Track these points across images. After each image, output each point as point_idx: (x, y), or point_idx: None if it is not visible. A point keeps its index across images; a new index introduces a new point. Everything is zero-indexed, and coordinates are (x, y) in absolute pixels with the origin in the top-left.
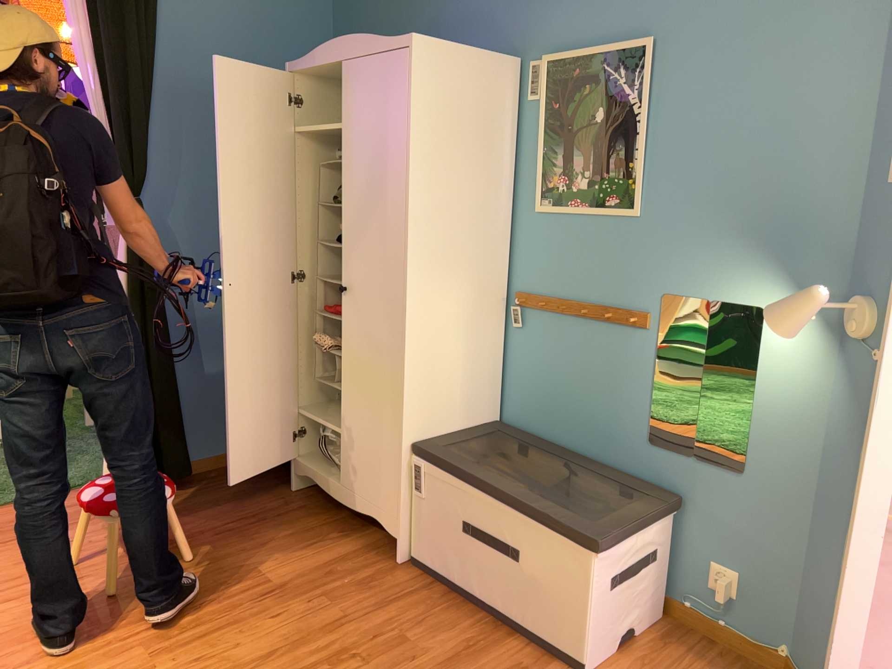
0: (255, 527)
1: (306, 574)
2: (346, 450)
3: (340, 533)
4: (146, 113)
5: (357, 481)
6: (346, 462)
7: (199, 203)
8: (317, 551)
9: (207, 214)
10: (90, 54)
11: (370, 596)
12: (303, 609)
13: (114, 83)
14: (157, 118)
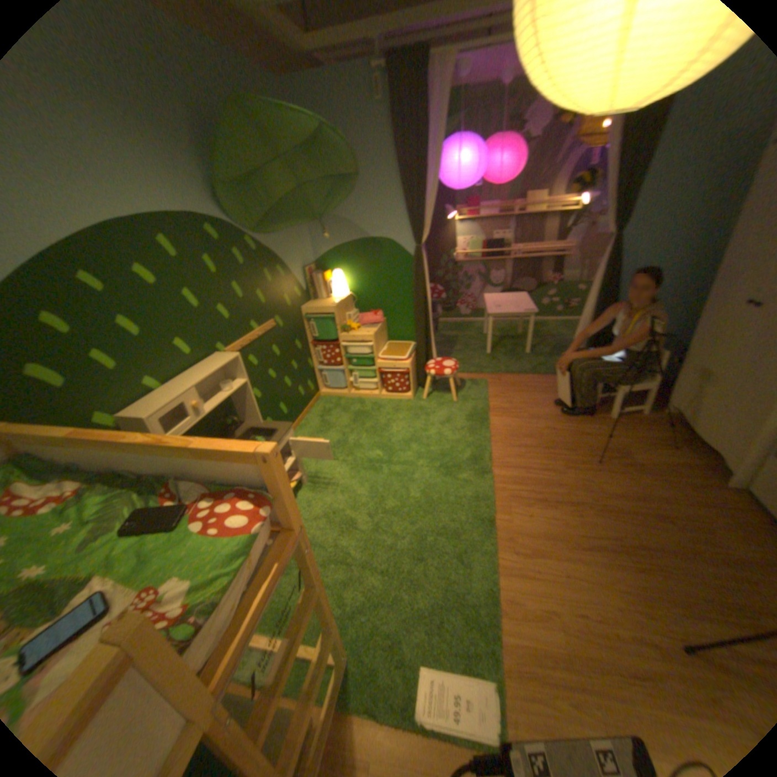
0: (634, 427)
1: (657, 466)
2: (714, 408)
3: (690, 452)
4: (639, 180)
5: (716, 427)
6: (711, 415)
7: (659, 233)
8: (669, 457)
9: (662, 240)
10: (614, 149)
11: (696, 498)
12: (648, 484)
13: (624, 165)
14: (646, 180)
